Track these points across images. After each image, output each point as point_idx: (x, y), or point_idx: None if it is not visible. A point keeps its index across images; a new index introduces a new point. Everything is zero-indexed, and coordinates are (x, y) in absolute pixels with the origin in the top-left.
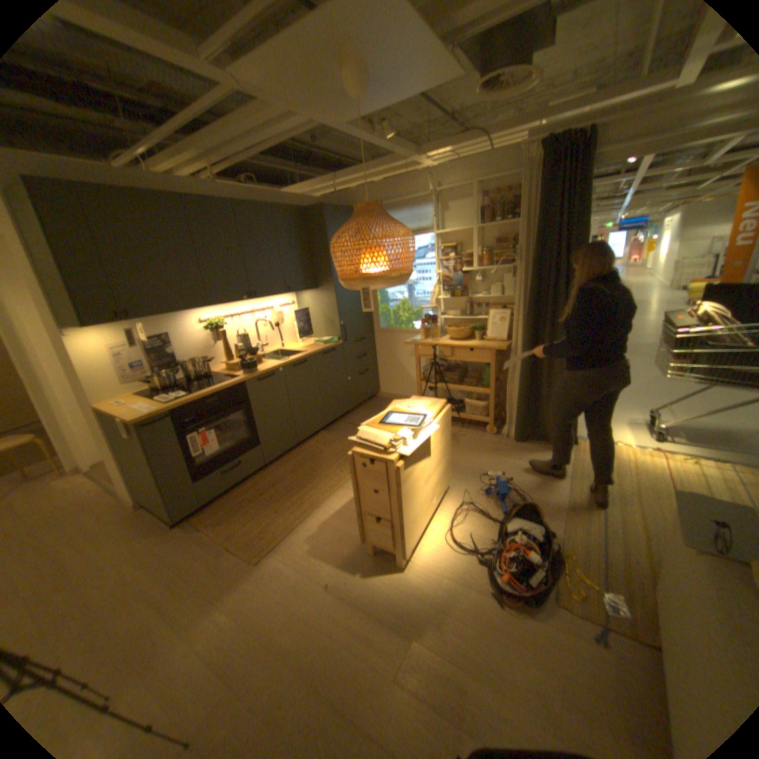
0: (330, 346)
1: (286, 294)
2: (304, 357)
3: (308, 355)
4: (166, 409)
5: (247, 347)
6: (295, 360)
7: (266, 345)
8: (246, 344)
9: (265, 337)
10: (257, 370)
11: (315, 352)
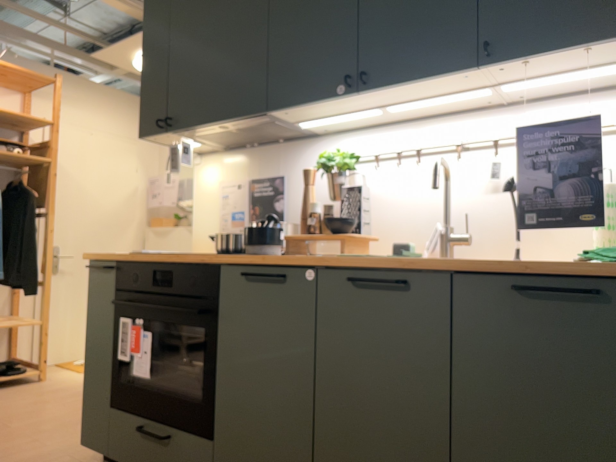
0: (592, 269)
1: (506, 70)
2: (404, 264)
3: (422, 265)
4: (118, 258)
5: (360, 219)
6: (373, 264)
7: (464, 238)
8: (359, 210)
9: (466, 215)
10: (270, 256)
11: (462, 264)
